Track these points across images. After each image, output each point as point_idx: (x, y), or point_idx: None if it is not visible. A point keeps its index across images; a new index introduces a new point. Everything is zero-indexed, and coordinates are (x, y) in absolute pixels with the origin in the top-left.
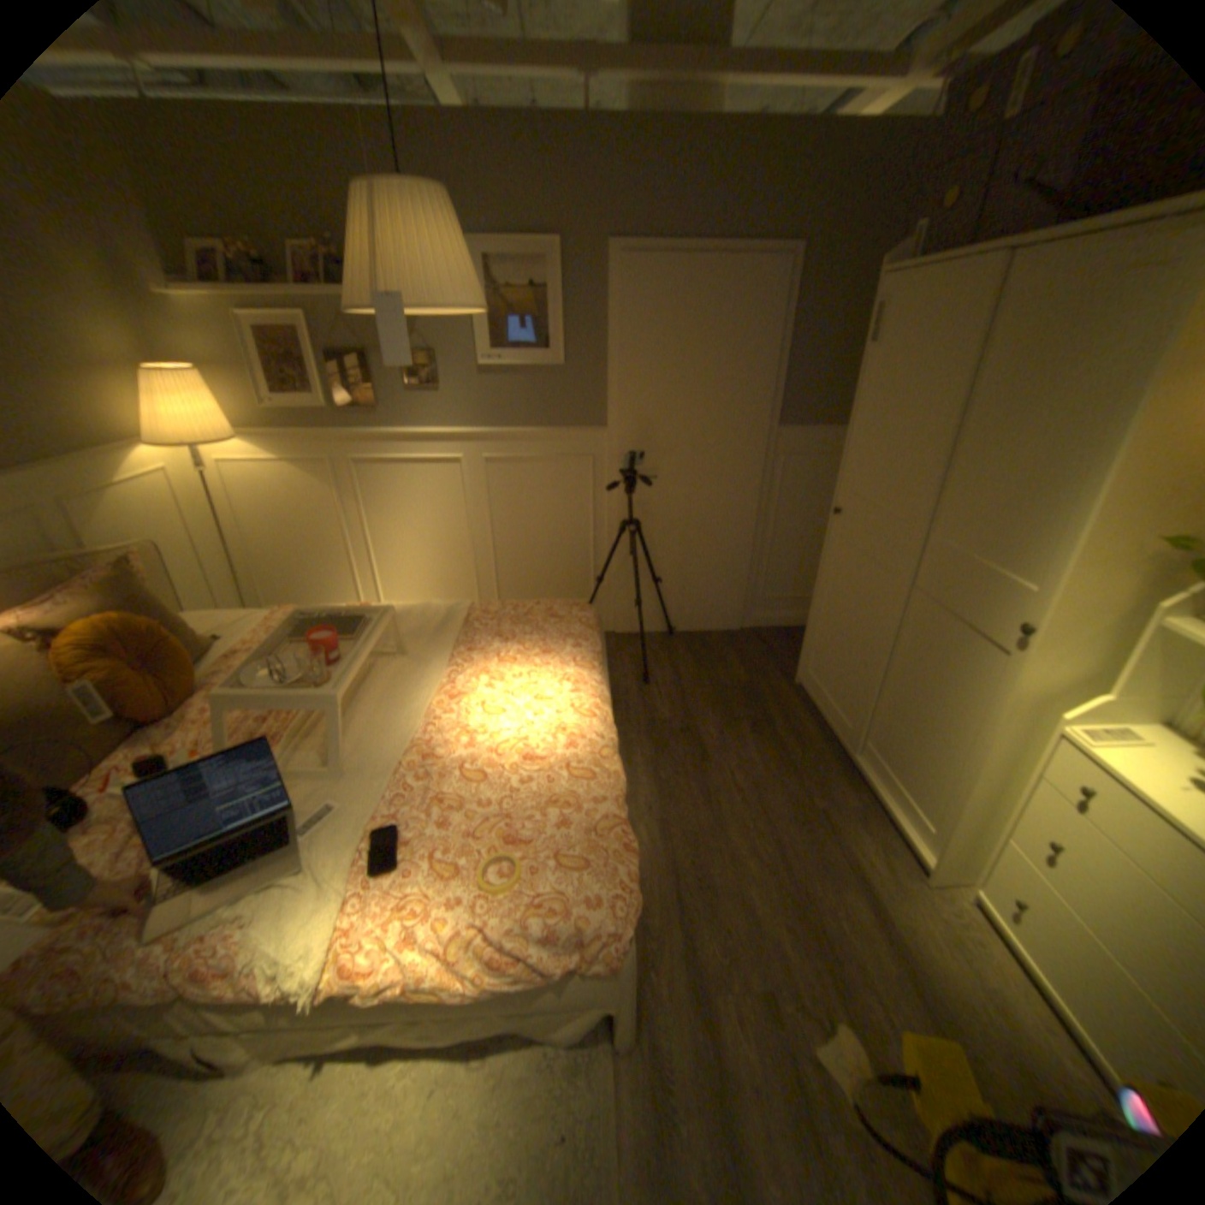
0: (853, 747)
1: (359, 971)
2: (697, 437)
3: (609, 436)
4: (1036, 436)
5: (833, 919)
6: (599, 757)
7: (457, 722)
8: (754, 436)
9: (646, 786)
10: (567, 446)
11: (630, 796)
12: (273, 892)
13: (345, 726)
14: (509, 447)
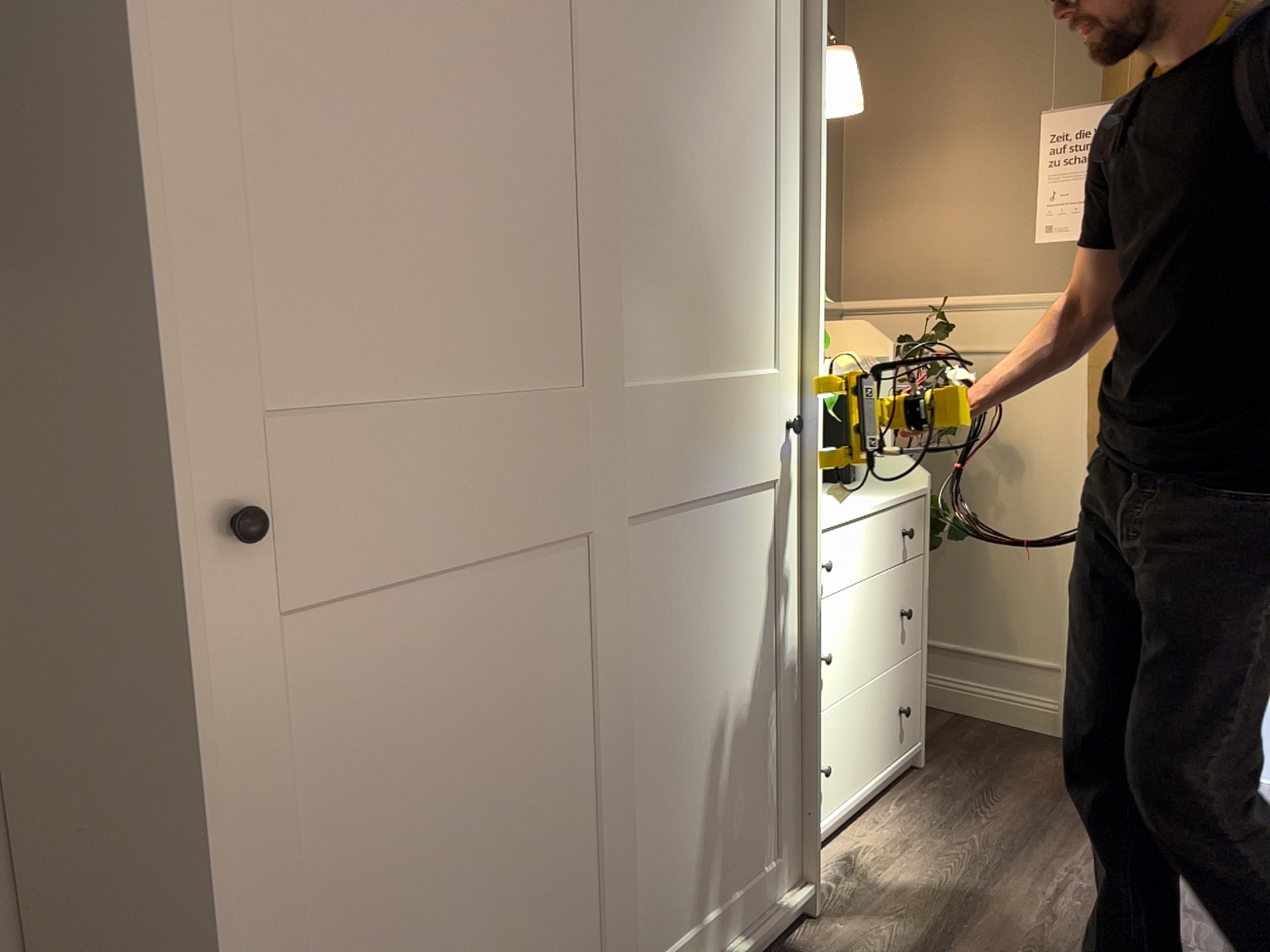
0: None
1: None
2: None
3: None
4: (716, 145)
5: None
6: None
7: None
8: None
9: None
10: None
11: None
12: None
13: None
14: None
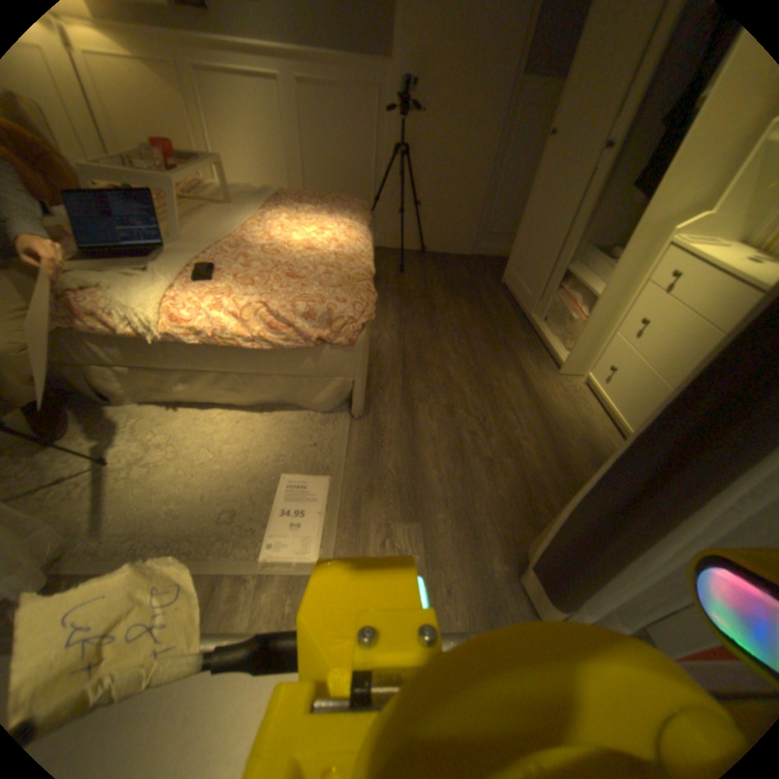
0: (530, 308)
1: (185, 315)
2: (460, 75)
3: (393, 67)
4: None
5: (497, 380)
6: (358, 253)
7: (263, 228)
8: (504, 81)
9: (392, 317)
10: (360, 73)
11: (381, 320)
12: (127, 276)
13: (184, 222)
14: (315, 67)
